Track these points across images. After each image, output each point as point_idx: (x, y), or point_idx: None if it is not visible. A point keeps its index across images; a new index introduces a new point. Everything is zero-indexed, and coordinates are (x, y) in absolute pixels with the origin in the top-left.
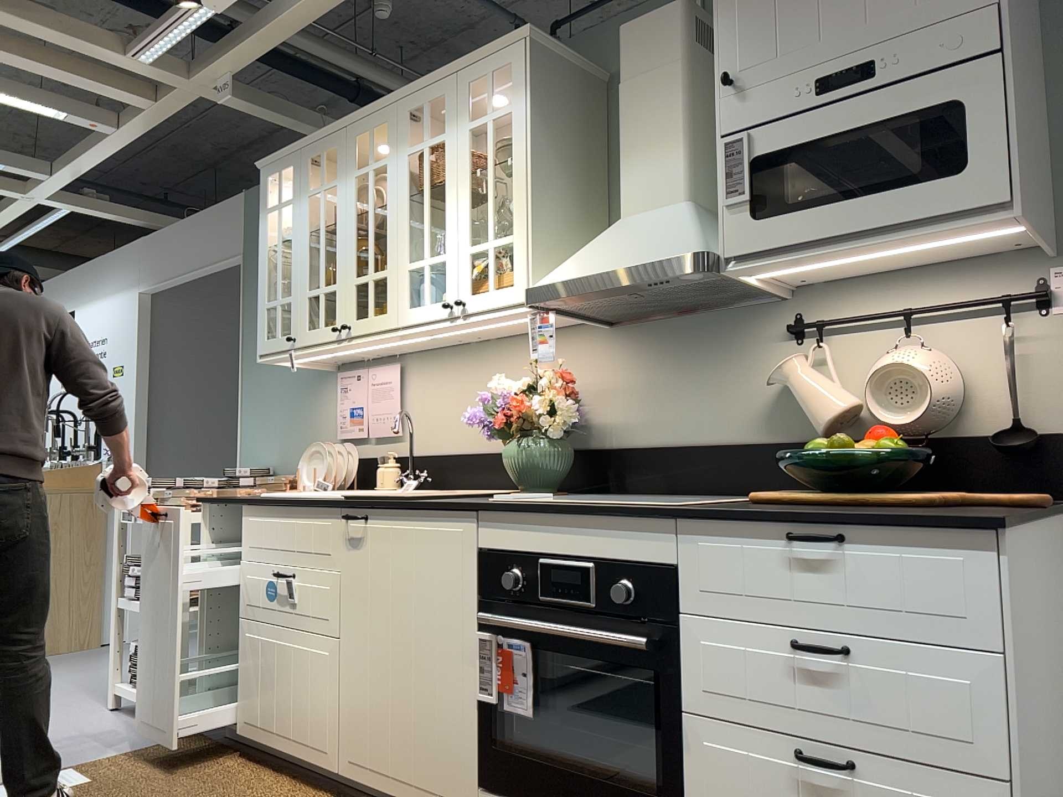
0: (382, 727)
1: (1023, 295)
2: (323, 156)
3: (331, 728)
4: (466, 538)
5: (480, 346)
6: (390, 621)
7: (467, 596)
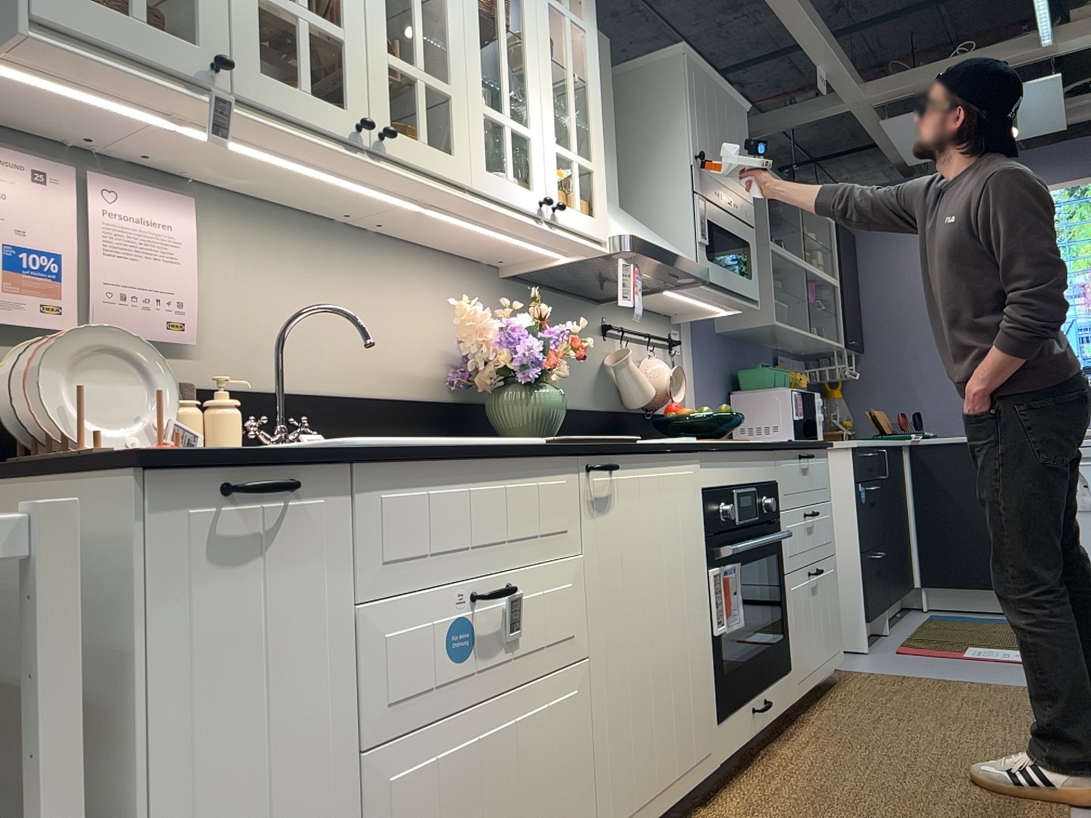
0: (646, 740)
1: (679, 341)
2: None
3: (586, 807)
4: (697, 479)
5: (355, 236)
6: (645, 597)
7: (701, 538)
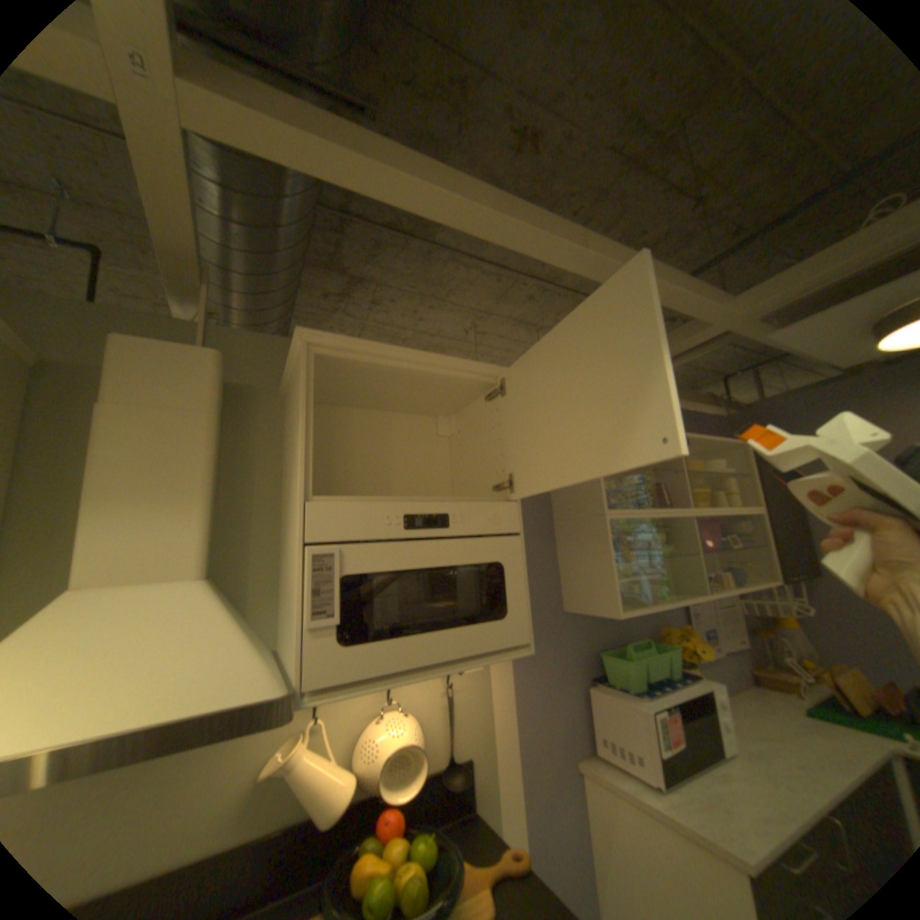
0: None
1: None
2: None
3: None
4: None
5: None
6: None
7: None
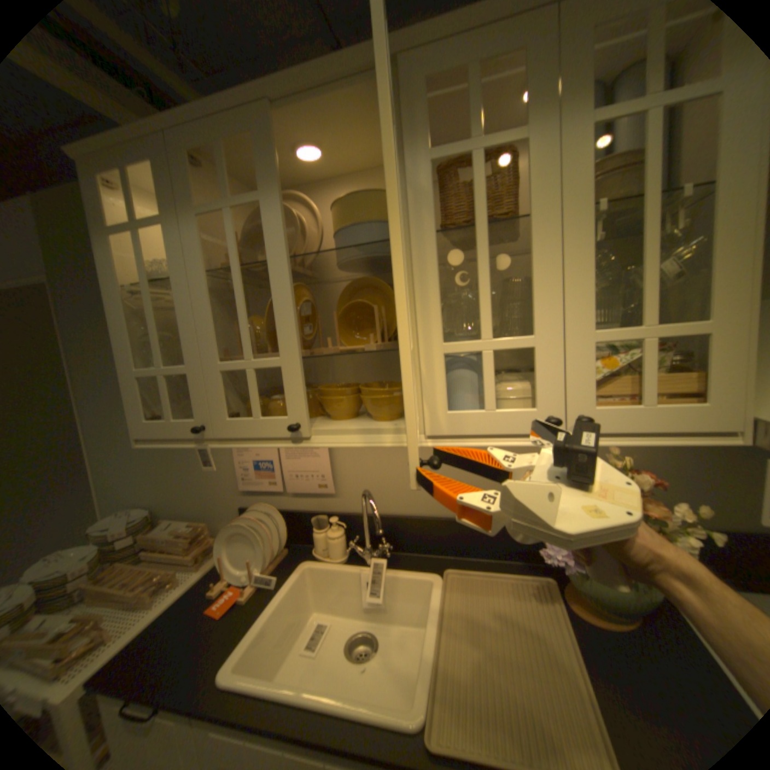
0: None
1: None
2: (217, 145)
3: None
4: None
5: None
6: None
7: None
